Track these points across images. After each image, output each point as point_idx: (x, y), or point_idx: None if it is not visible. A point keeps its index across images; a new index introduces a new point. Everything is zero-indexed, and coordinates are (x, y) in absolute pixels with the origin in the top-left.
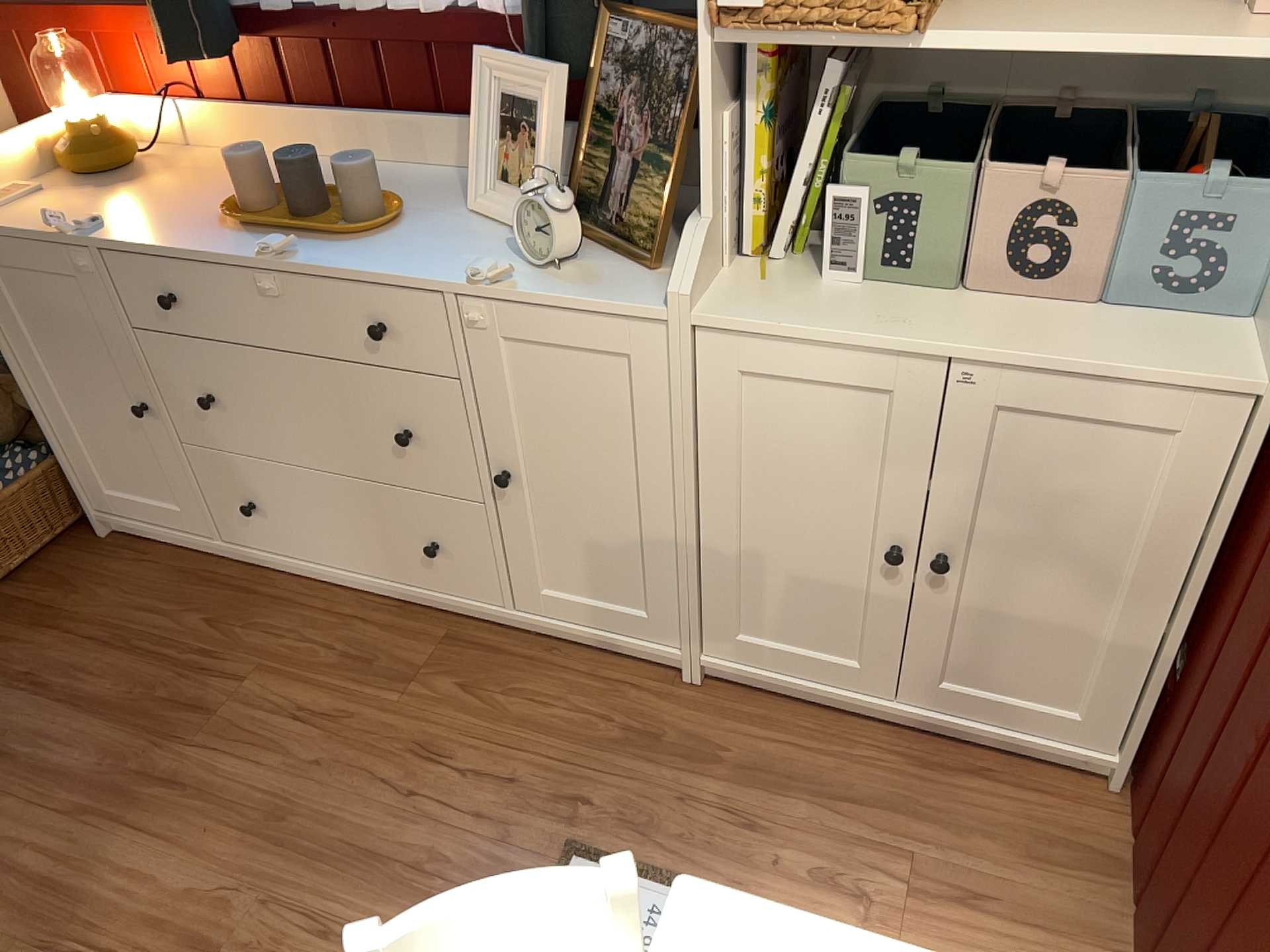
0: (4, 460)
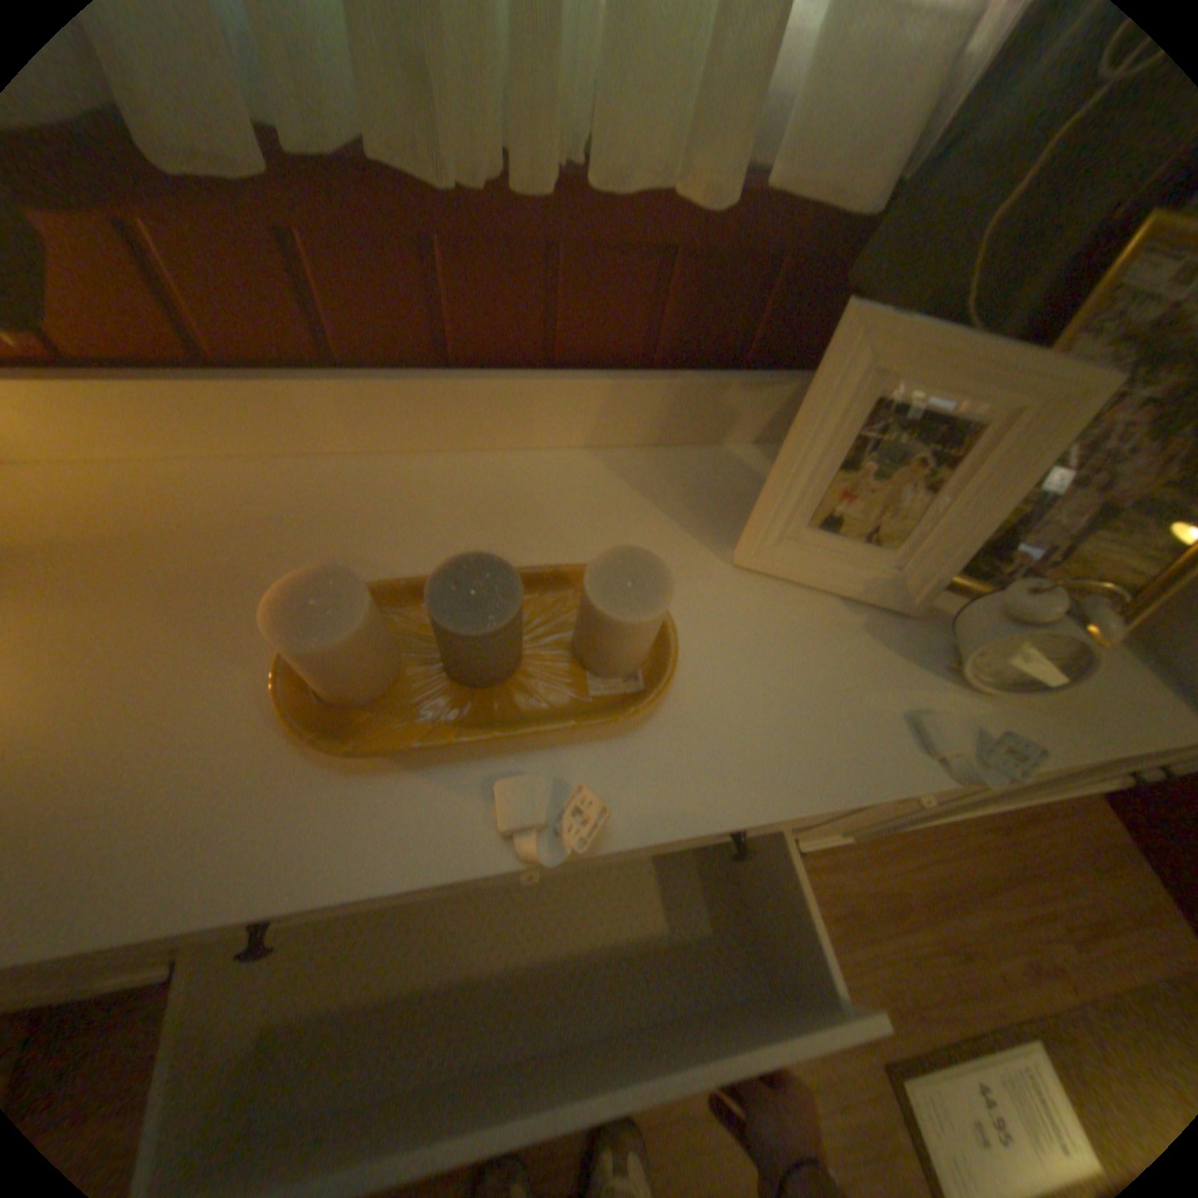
0: None
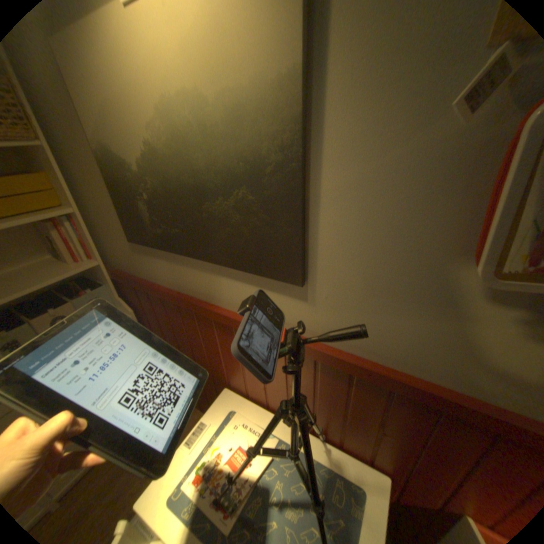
0: None
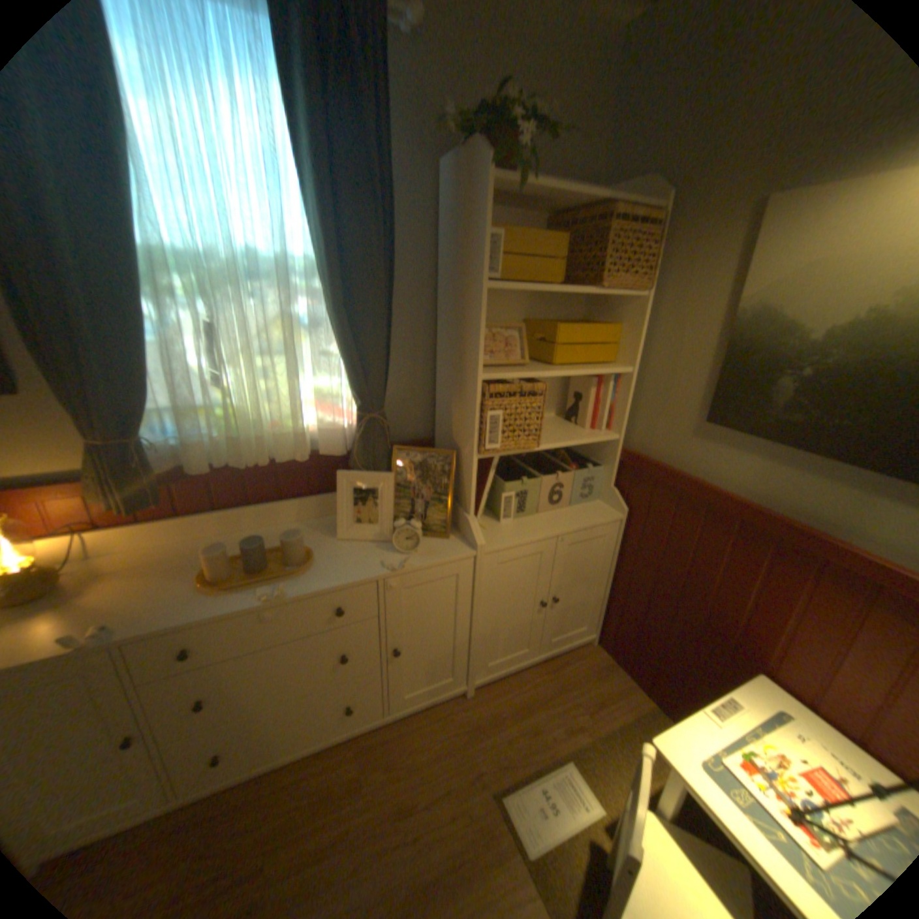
0: None
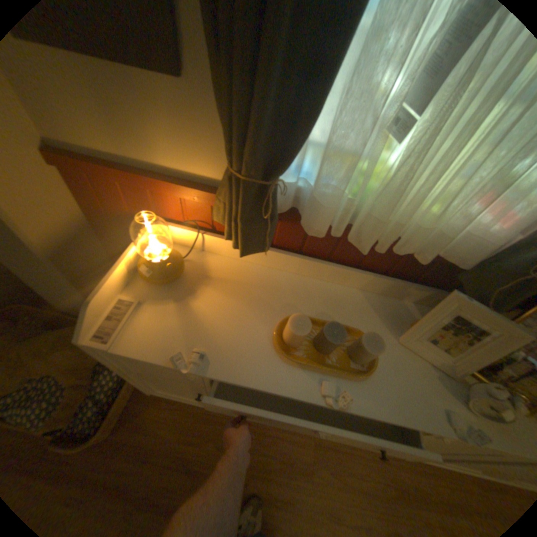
0: (100, 381)
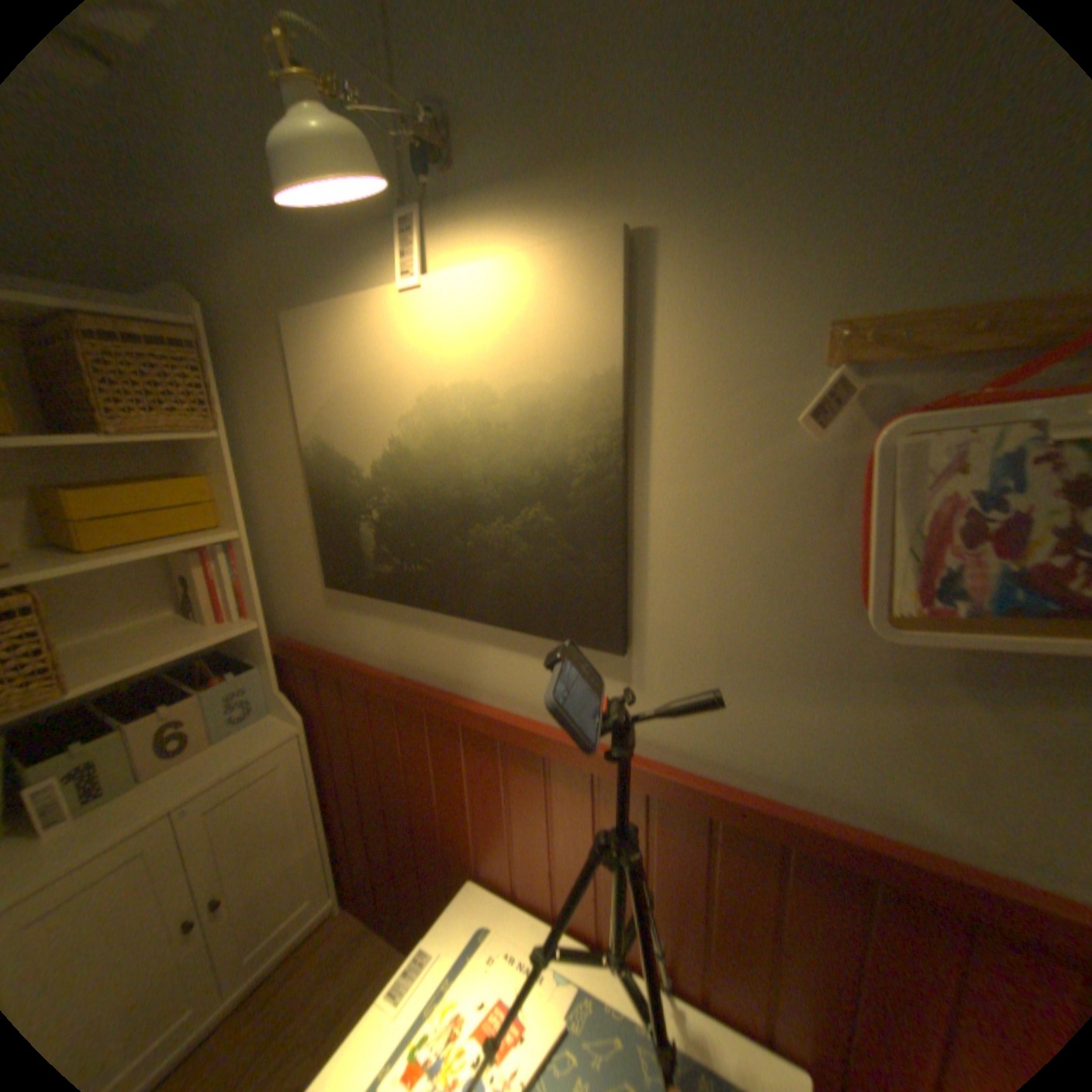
0: None
